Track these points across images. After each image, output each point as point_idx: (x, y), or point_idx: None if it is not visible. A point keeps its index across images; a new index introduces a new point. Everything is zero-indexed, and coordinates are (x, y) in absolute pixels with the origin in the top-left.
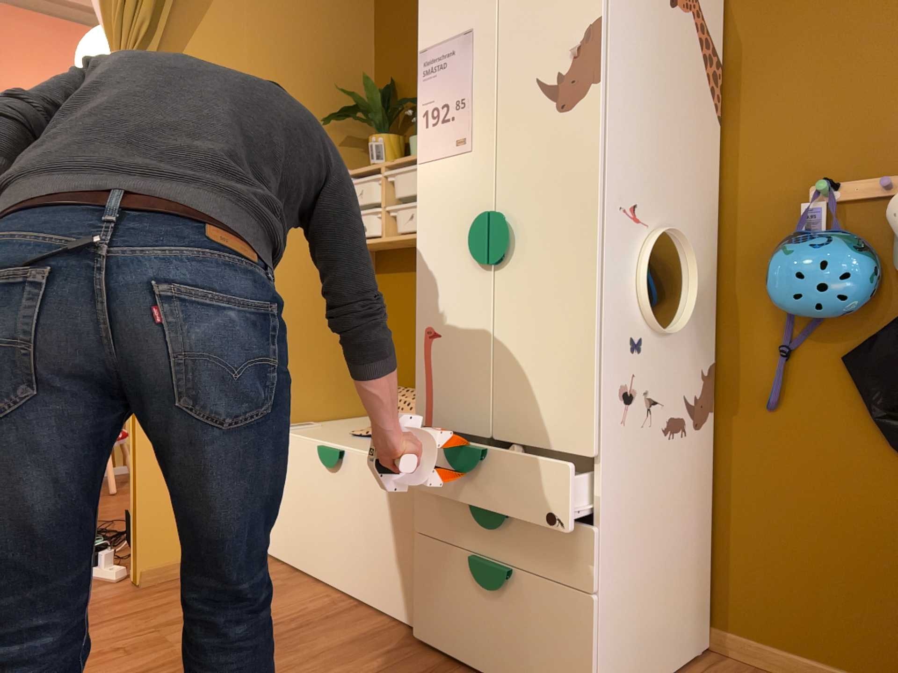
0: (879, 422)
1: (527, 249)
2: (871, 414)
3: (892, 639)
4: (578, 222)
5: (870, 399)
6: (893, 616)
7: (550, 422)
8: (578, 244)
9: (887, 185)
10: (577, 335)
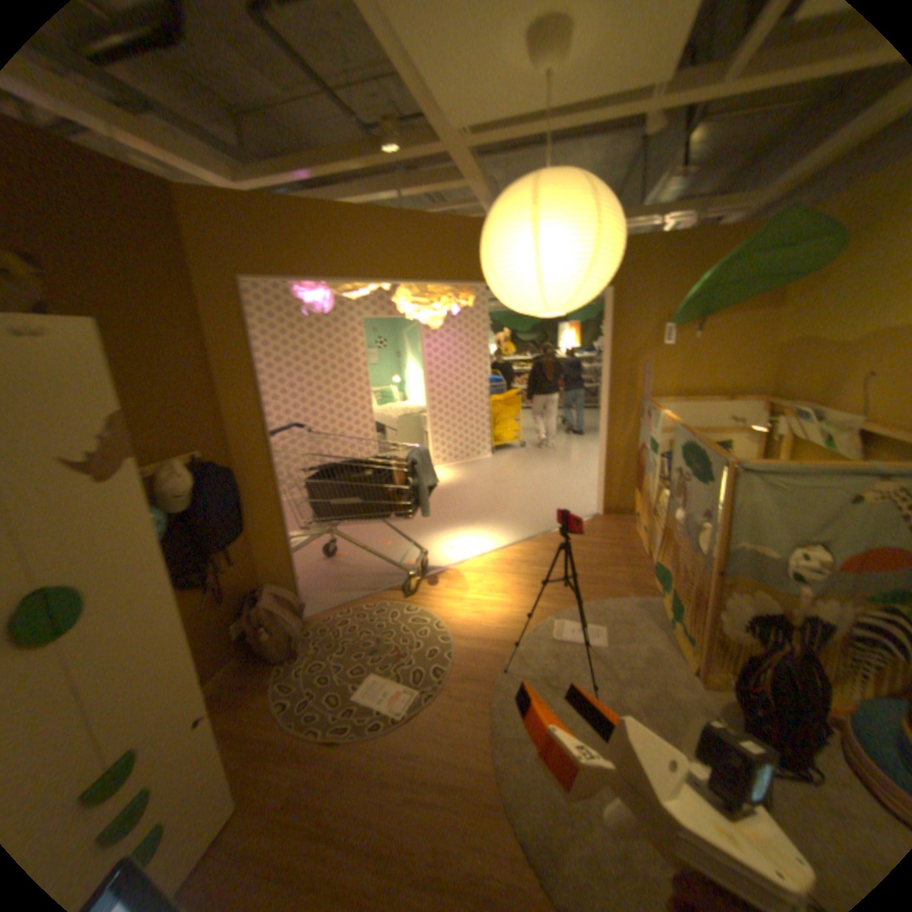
0: (176, 584)
1: (99, 600)
2: (173, 583)
3: (201, 667)
4: (146, 557)
5: (171, 576)
6: (199, 658)
7: (161, 697)
8: (150, 572)
9: (145, 474)
10: (167, 628)
